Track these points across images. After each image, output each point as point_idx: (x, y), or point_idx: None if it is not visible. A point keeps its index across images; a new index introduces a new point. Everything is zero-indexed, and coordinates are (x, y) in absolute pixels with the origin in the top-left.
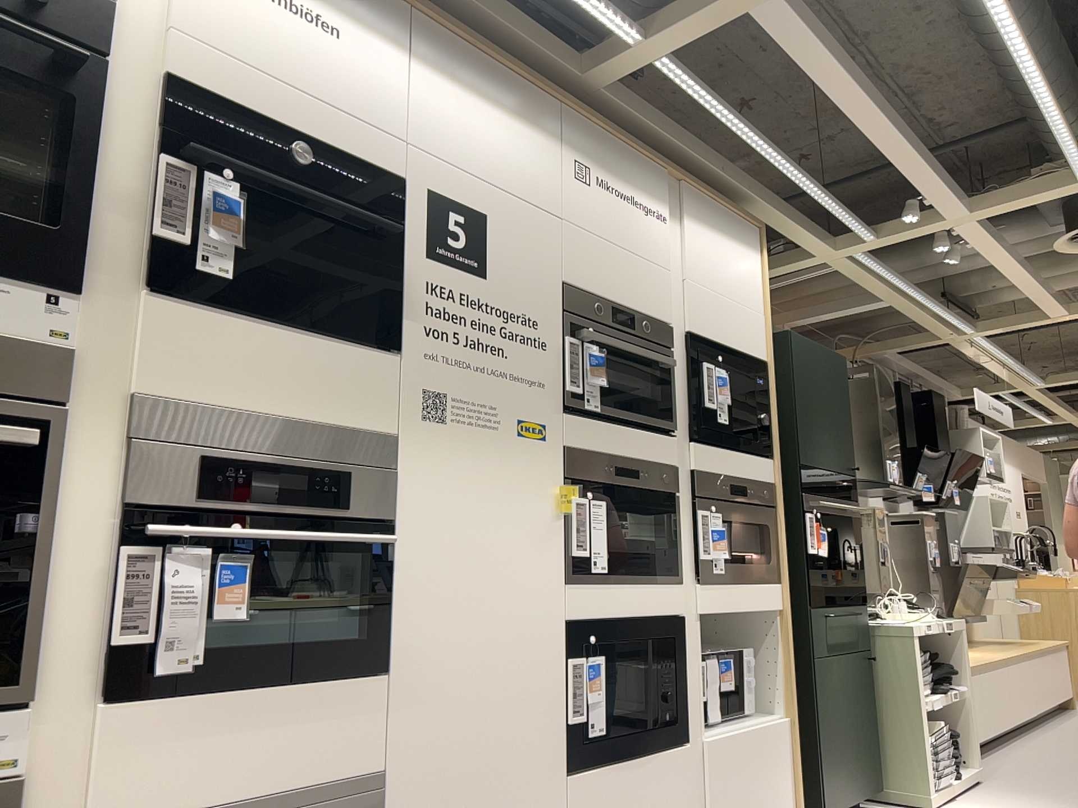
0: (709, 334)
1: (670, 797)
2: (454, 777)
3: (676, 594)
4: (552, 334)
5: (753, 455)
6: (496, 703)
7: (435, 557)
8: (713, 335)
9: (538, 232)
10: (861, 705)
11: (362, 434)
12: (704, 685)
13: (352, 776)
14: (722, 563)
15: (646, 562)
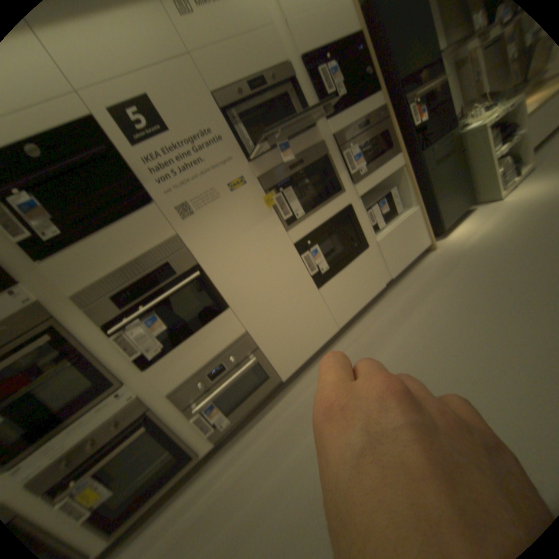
0: (316, 46)
1: (366, 268)
2: (273, 316)
3: (343, 198)
4: (221, 129)
5: (369, 96)
6: (277, 287)
7: (223, 262)
8: (319, 44)
9: (181, 76)
10: (461, 174)
11: (166, 240)
12: (371, 221)
13: (236, 337)
14: (364, 168)
15: (322, 195)
